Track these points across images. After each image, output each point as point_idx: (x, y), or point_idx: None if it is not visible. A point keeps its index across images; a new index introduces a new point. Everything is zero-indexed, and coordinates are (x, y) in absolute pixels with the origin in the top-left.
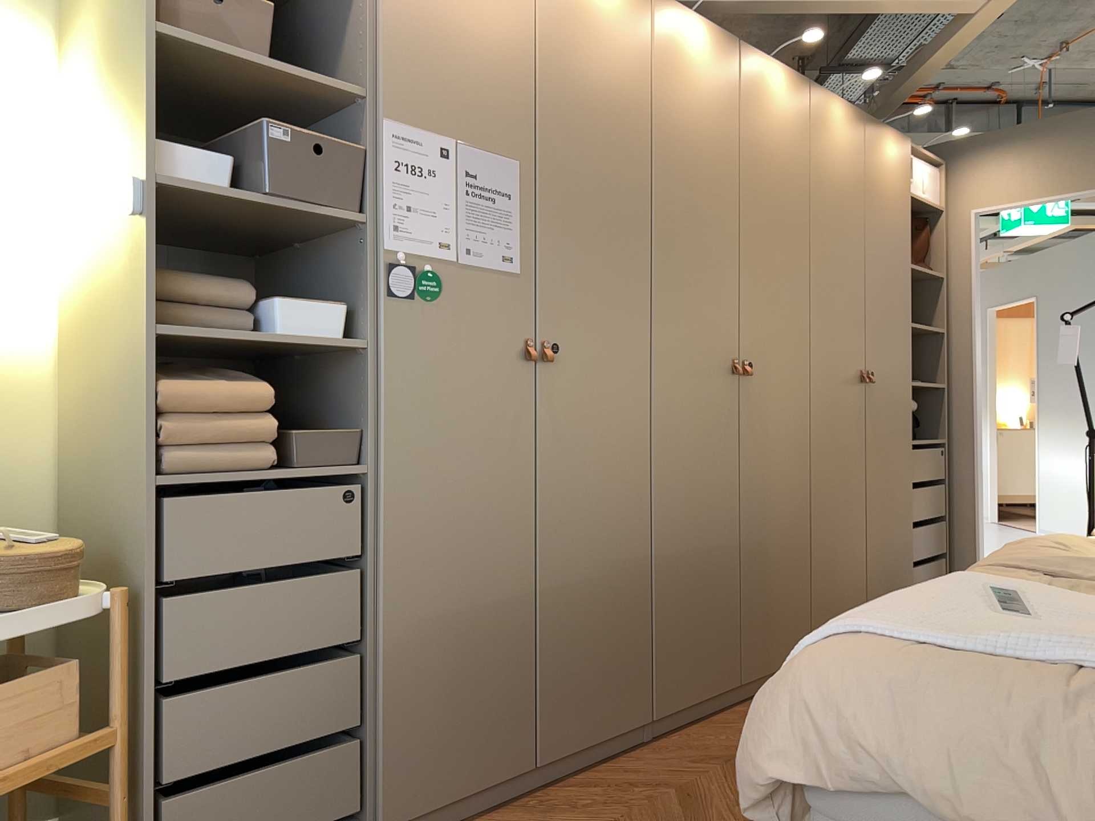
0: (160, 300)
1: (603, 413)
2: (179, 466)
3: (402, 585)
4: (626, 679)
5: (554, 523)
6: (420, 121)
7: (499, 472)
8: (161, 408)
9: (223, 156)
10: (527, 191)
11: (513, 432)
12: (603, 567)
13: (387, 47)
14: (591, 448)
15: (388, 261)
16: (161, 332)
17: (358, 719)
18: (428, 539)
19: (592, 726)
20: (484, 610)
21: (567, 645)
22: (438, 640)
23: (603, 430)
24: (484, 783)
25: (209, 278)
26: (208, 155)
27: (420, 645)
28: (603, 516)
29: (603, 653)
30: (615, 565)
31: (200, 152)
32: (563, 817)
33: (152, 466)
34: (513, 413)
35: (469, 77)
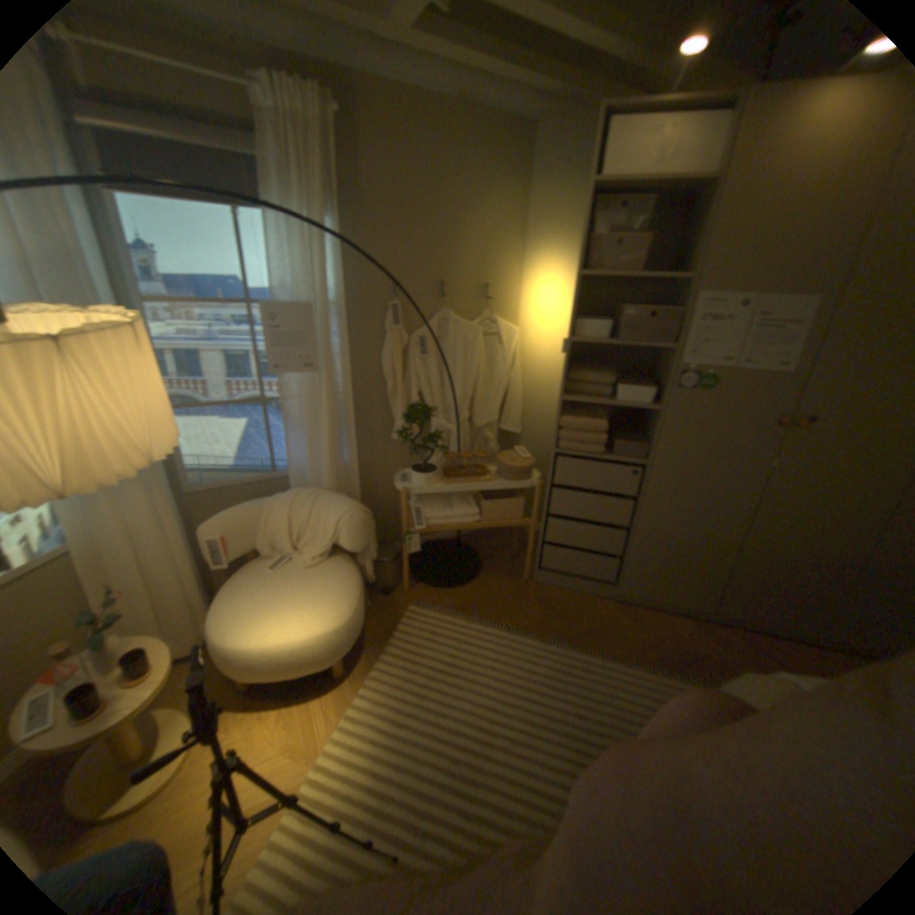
0: (577, 381)
1: (852, 466)
2: (567, 447)
3: (656, 515)
4: (808, 611)
5: (774, 516)
6: (732, 286)
7: (736, 481)
8: (563, 426)
9: (608, 323)
10: (825, 316)
11: (755, 464)
12: (811, 550)
13: (718, 244)
14: (829, 484)
15: (685, 370)
16: (575, 393)
17: (624, 554)
18: (676, 501)
19: (767, 618)
20: (704, 540)
21: (761, 576)
22: (671, 543)
23: (847, 476)
24: (682, 606)
25: (599, 372)
26: (603, 321)
27: (660, 541)
28: (824, 524)
29: (792, 591)
30: (824, 553)
31: (597, 322)
32: (714, 643)
33: (557, 445)
34: (759, 454)
35: (789, 245)
